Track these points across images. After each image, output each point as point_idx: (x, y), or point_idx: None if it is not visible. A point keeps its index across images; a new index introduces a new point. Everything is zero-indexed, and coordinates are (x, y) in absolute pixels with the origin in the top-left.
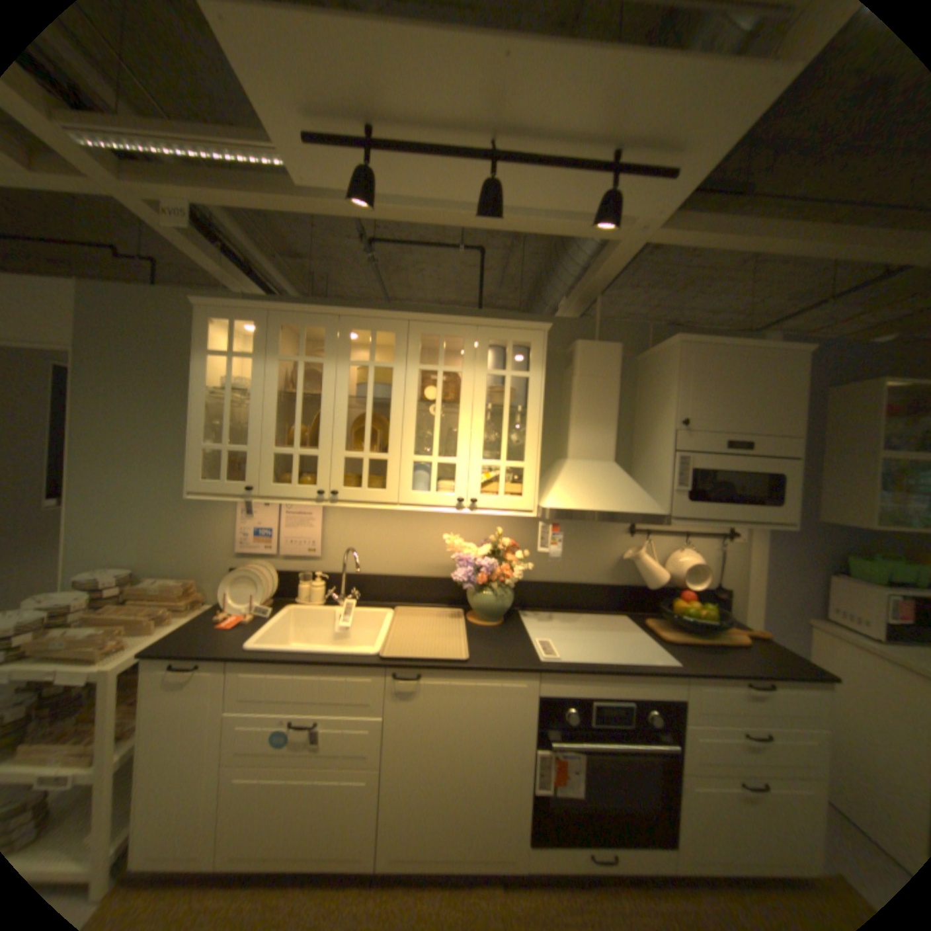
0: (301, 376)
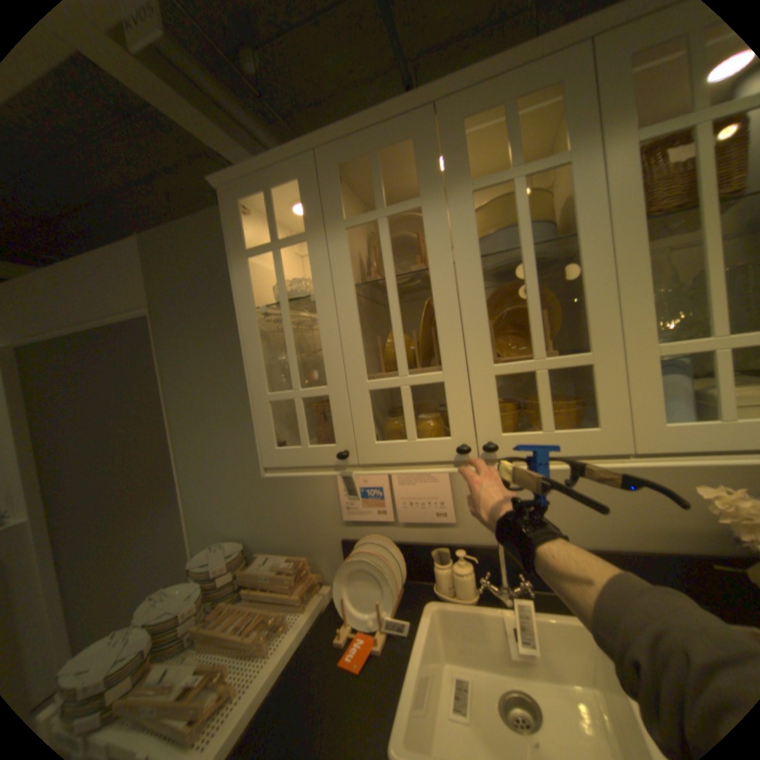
0: (387, 244)
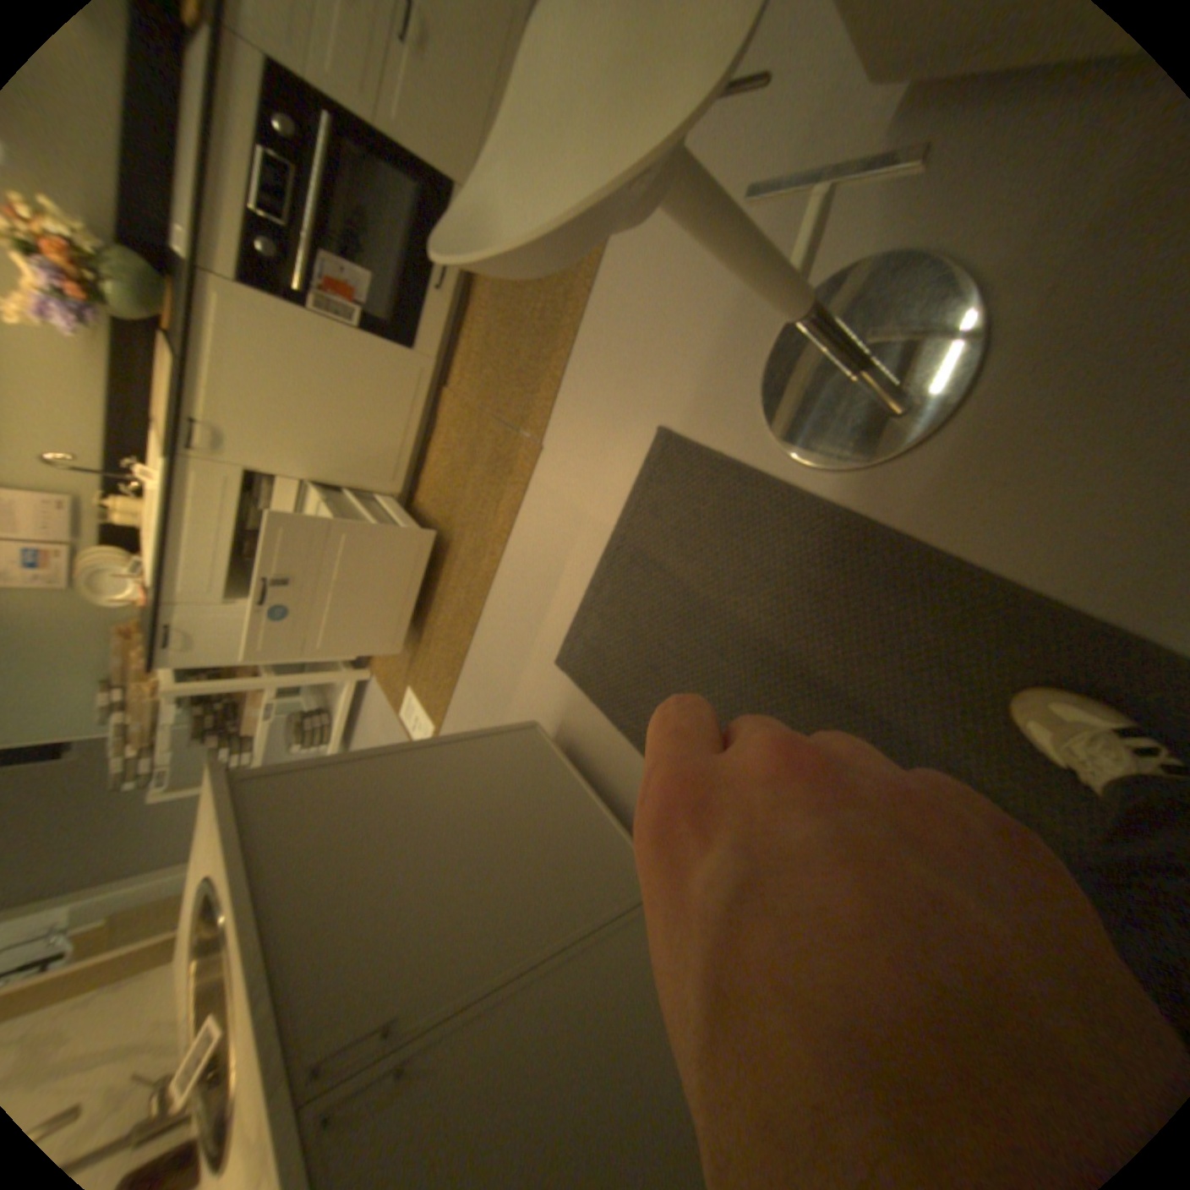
0: None
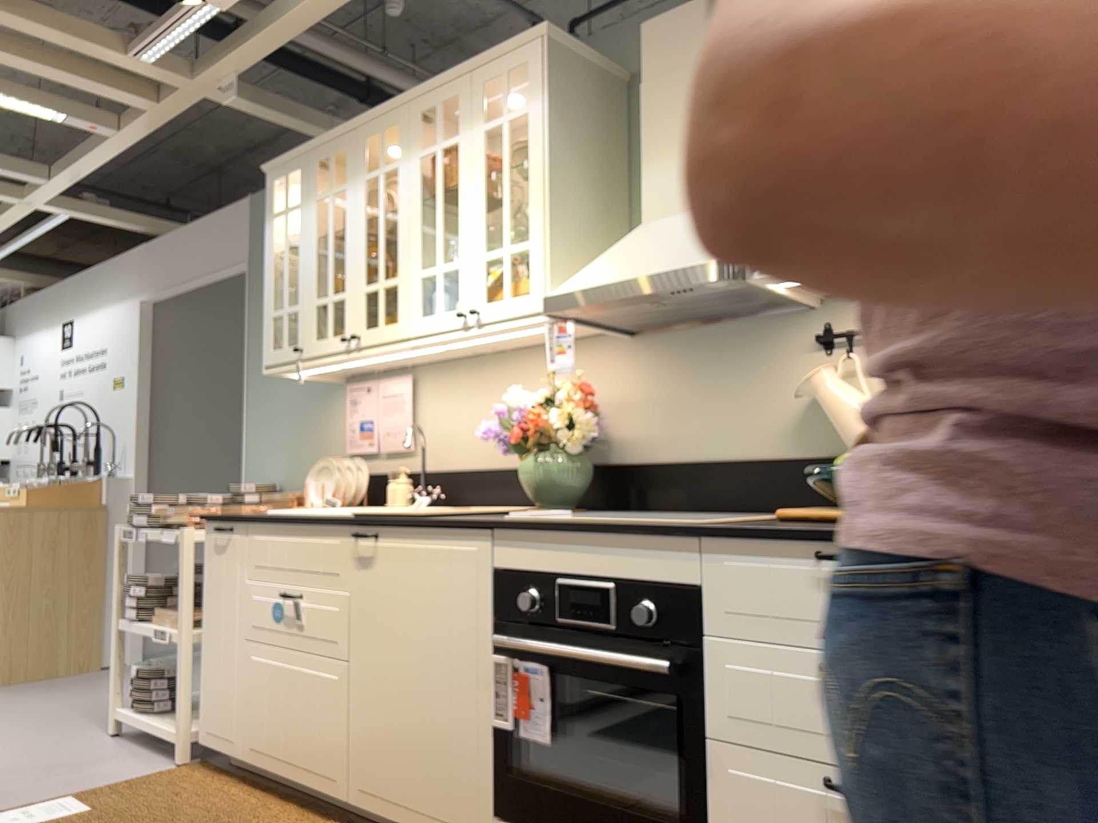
0: (331, 212)
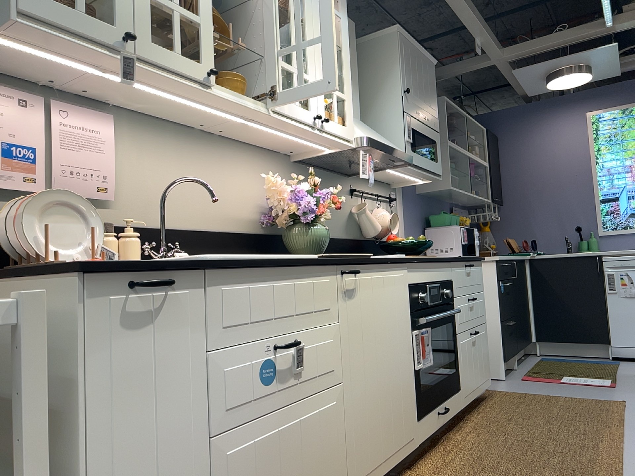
0: None
